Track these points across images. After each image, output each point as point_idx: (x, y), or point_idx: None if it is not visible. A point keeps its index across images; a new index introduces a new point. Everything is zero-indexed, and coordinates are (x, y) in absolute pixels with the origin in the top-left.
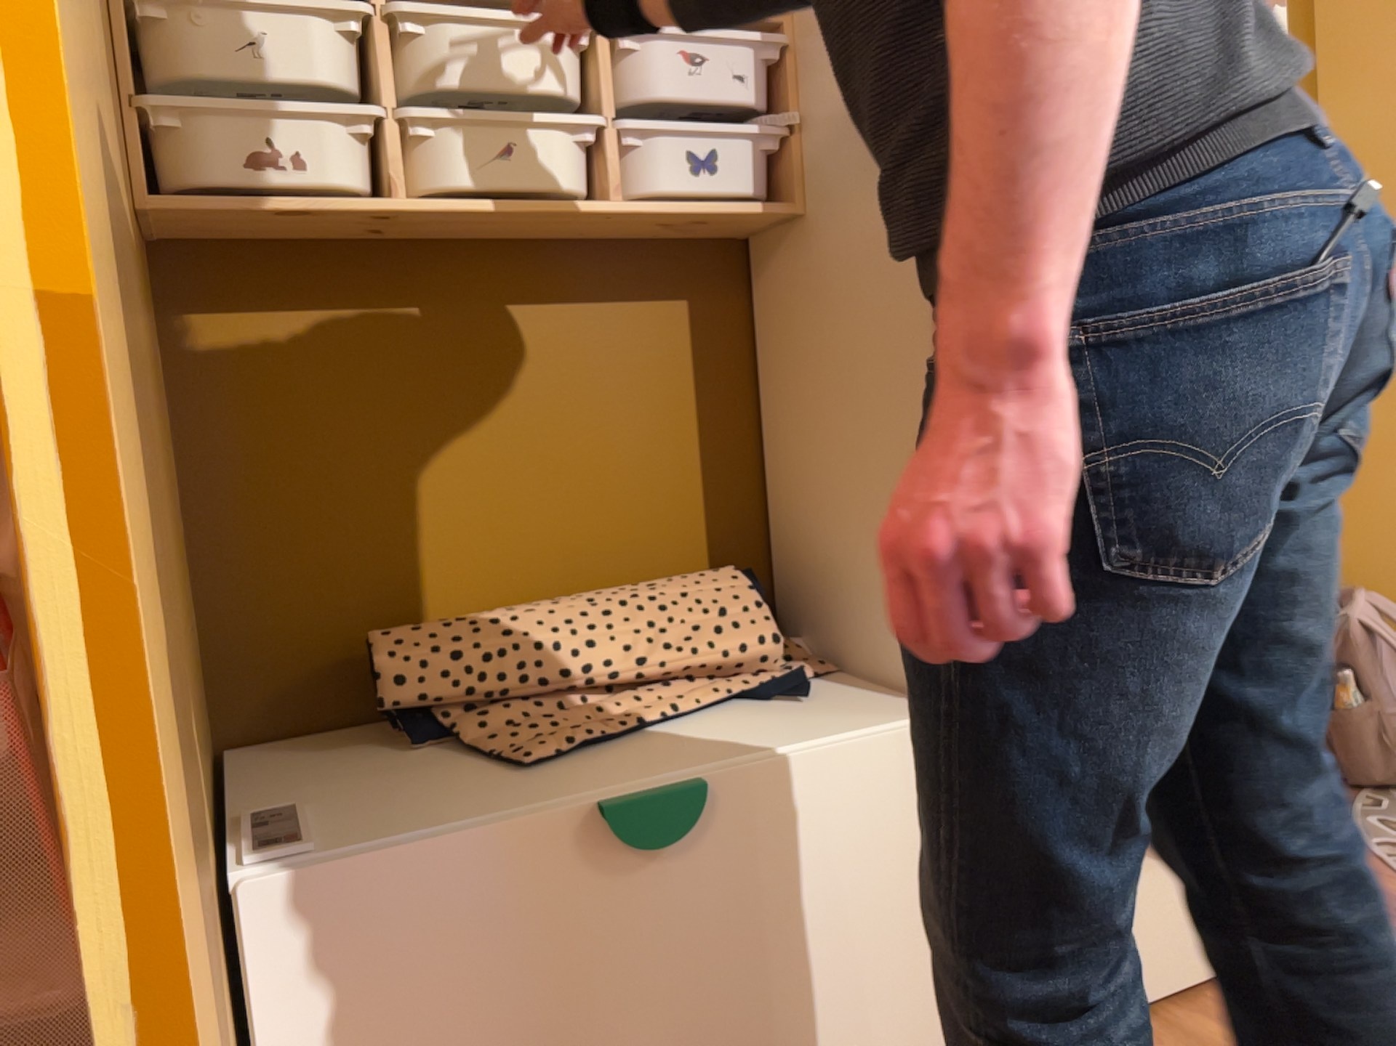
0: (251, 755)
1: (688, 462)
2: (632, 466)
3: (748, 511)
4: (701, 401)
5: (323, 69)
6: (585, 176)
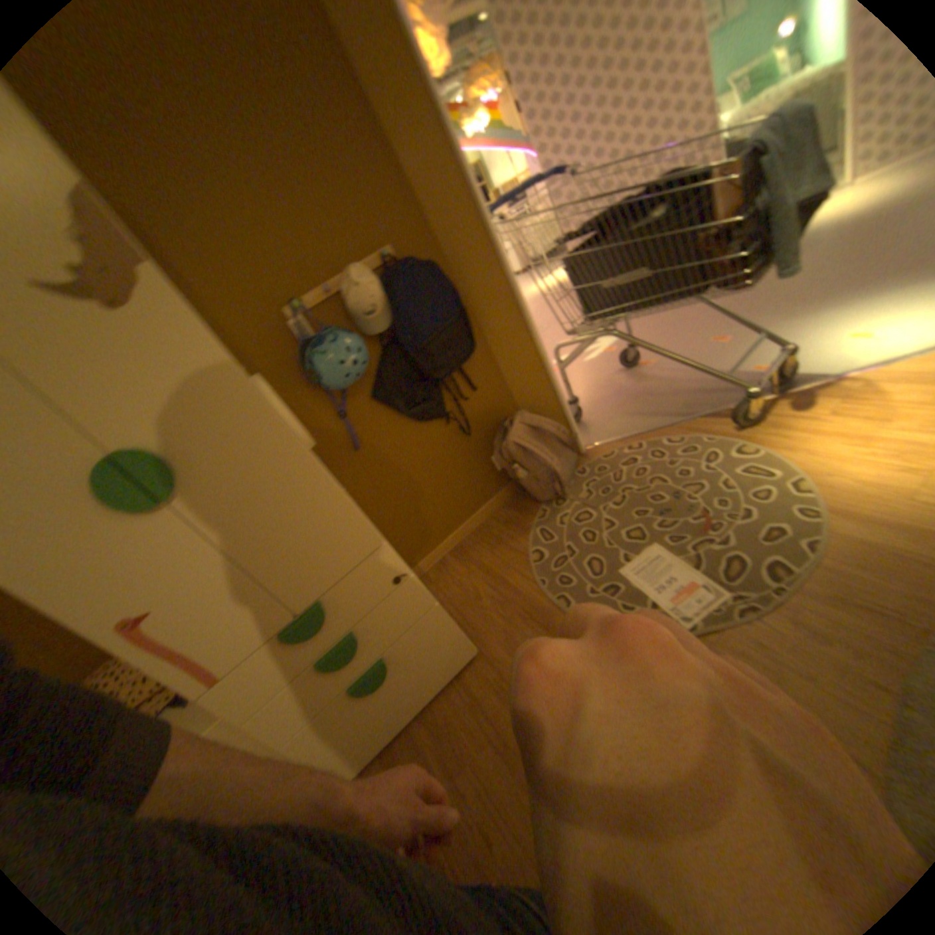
0: None
1: None
2: None
3: None
4: None
5: None
6: None
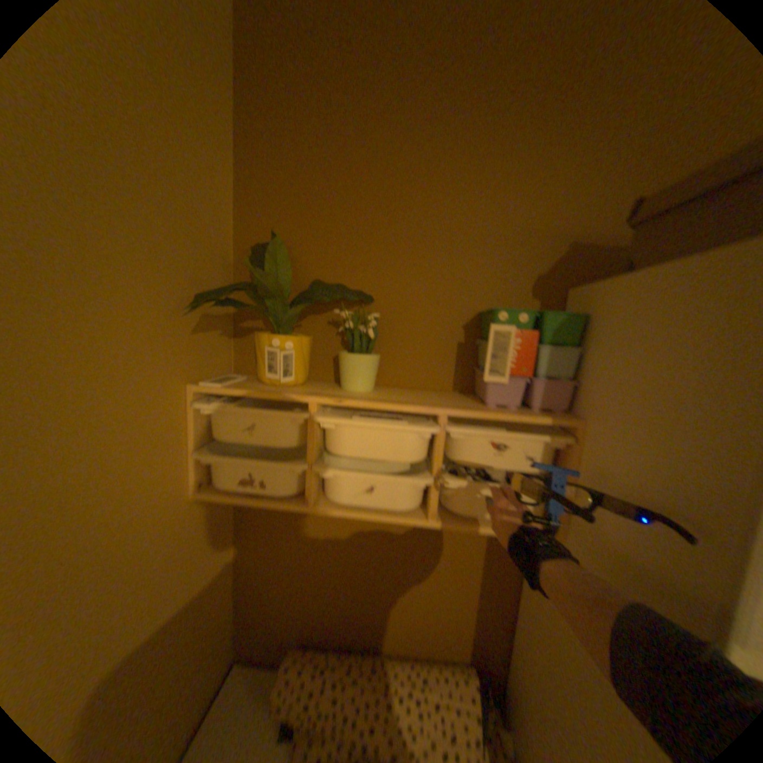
0: (236, 677)
1: (469, 604)
2: (436, 599)
3: (499, 636)
4: (483, 577)
5: (280, 439)
6: (423, 488)
